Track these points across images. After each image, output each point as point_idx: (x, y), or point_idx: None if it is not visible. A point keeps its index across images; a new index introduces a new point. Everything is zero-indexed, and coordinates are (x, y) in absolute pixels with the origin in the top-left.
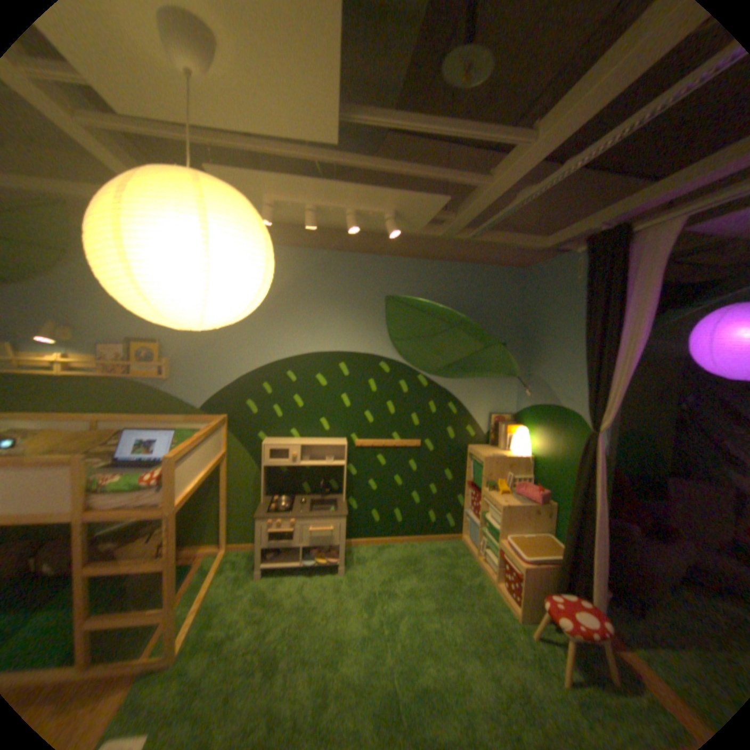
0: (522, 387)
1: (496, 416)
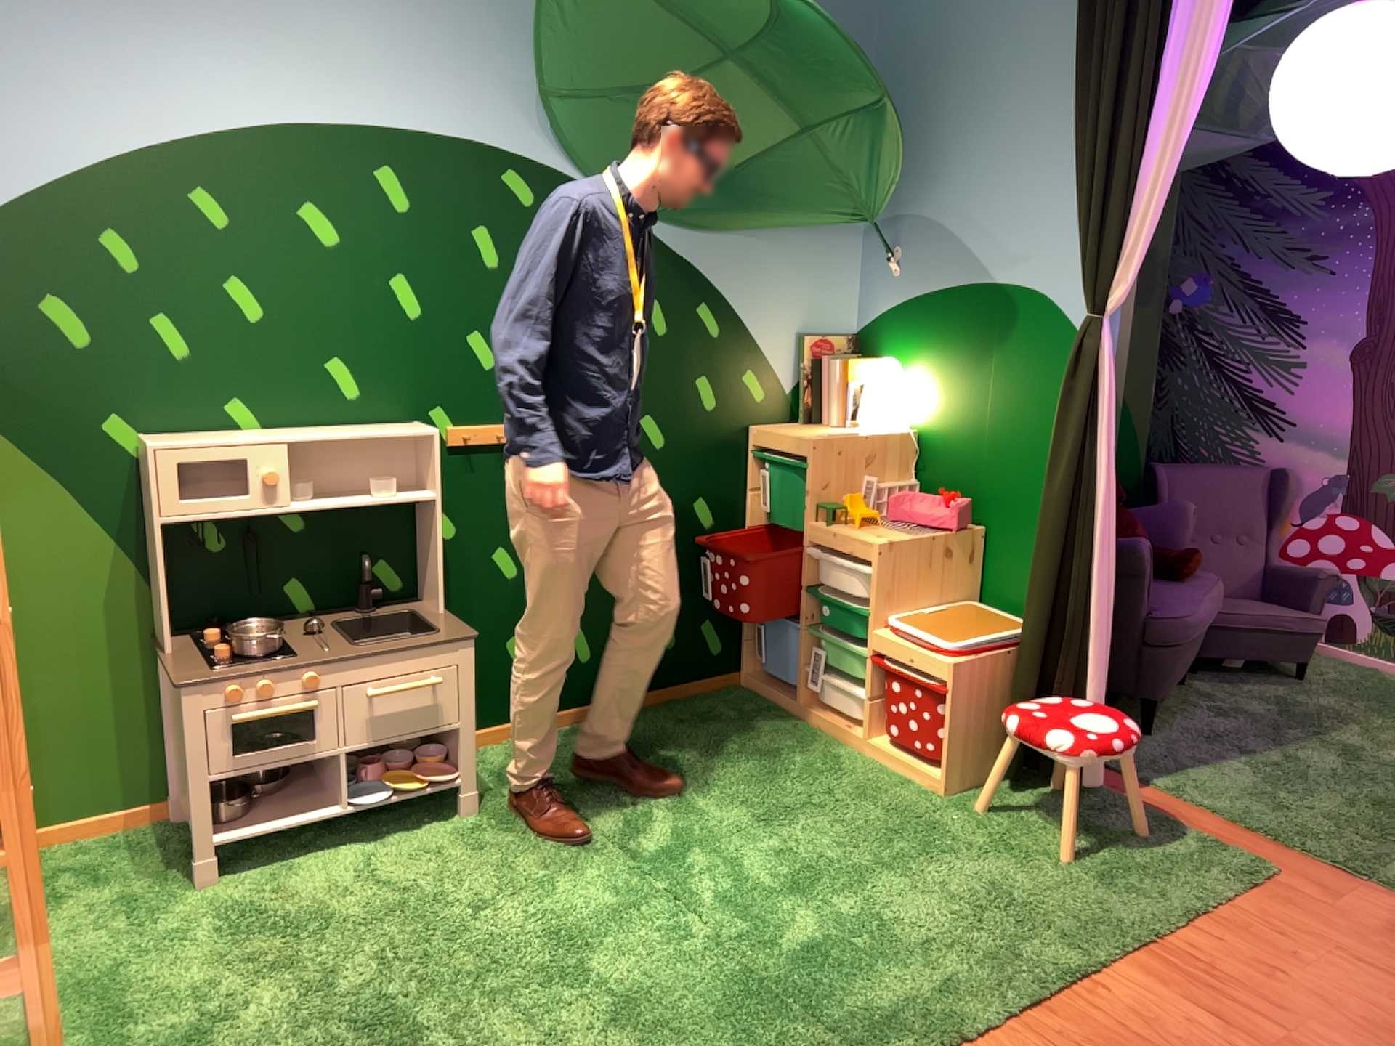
0: (878, 254)
1: (818, 337)
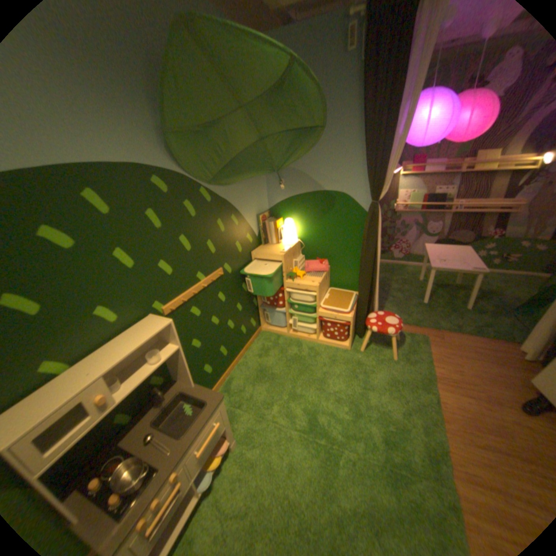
0: (273, 182)
1: (261, 215)
